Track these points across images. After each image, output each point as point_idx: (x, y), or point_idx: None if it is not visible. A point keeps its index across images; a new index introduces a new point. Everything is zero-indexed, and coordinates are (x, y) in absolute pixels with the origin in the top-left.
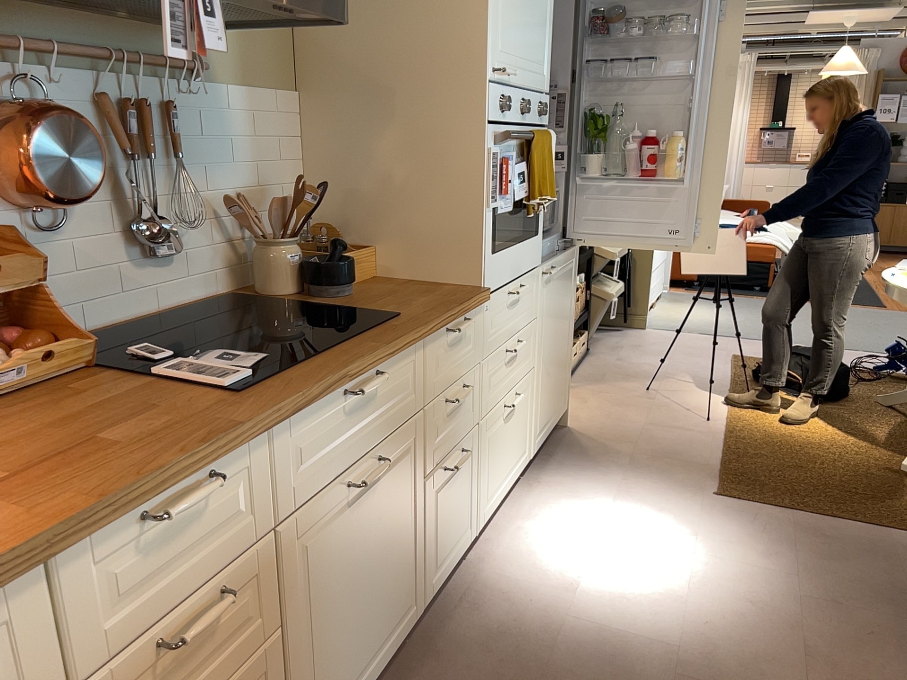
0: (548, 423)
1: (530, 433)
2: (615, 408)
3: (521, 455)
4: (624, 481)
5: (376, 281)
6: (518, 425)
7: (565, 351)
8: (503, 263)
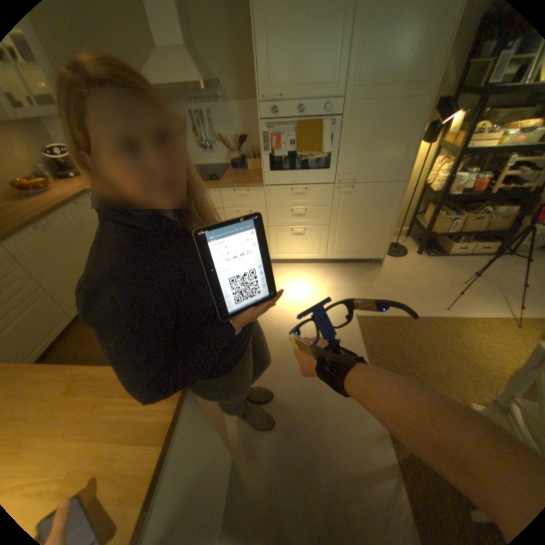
0: (350, 254)
1: (323, 249)
2: (420, 276)
3: (312, 253)
4: (344, 288)
5: (259, 171)
6: (307, 241)
7: (376, 231)
8: (281, 176)
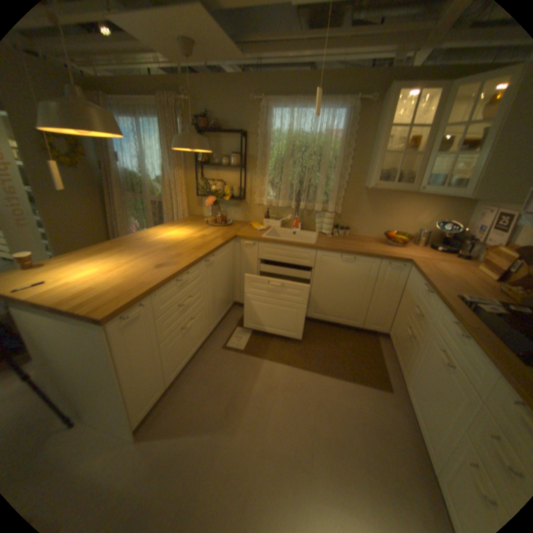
0: None
1: None
2: None
3: None
4: None
5: None
6: None
7: None
8: None
